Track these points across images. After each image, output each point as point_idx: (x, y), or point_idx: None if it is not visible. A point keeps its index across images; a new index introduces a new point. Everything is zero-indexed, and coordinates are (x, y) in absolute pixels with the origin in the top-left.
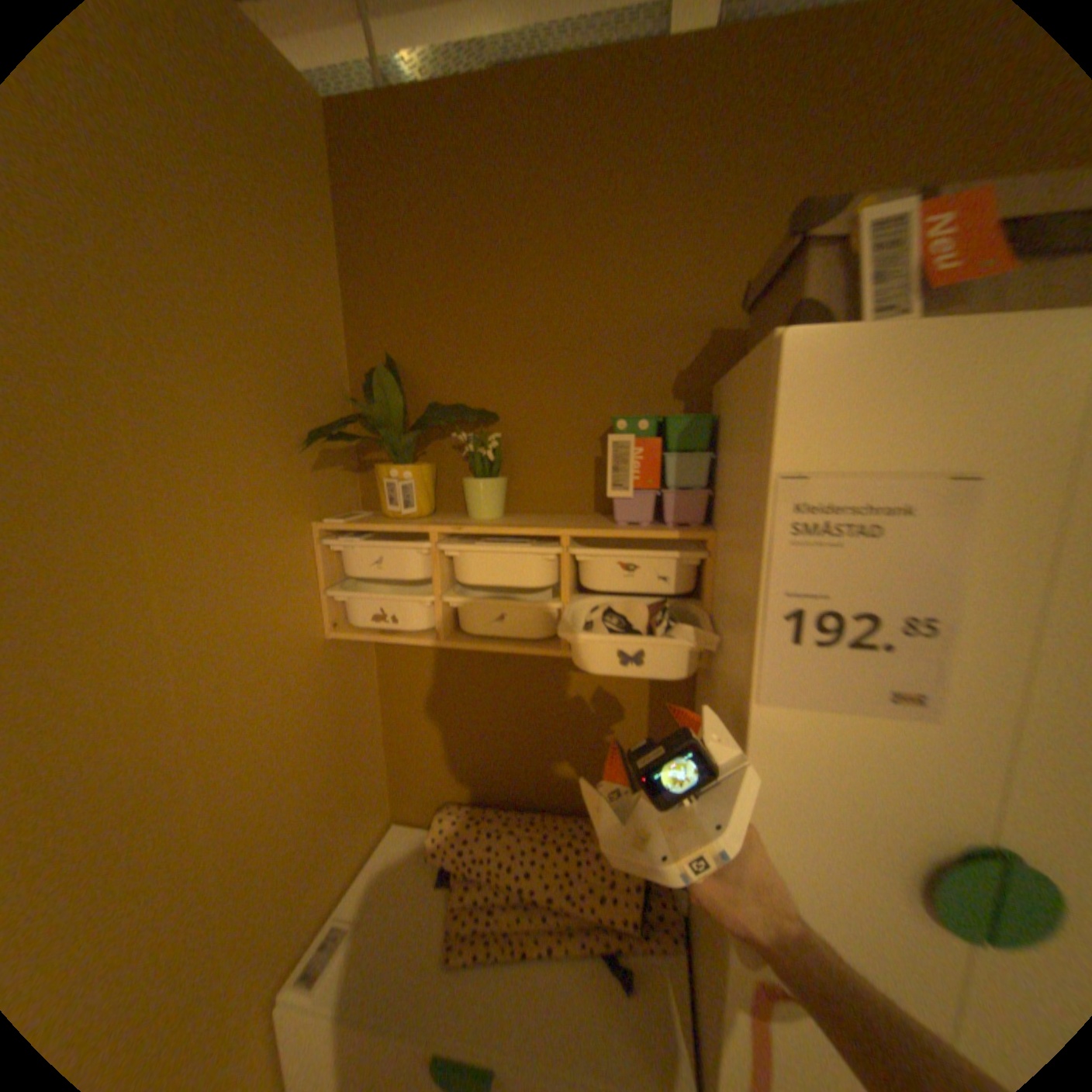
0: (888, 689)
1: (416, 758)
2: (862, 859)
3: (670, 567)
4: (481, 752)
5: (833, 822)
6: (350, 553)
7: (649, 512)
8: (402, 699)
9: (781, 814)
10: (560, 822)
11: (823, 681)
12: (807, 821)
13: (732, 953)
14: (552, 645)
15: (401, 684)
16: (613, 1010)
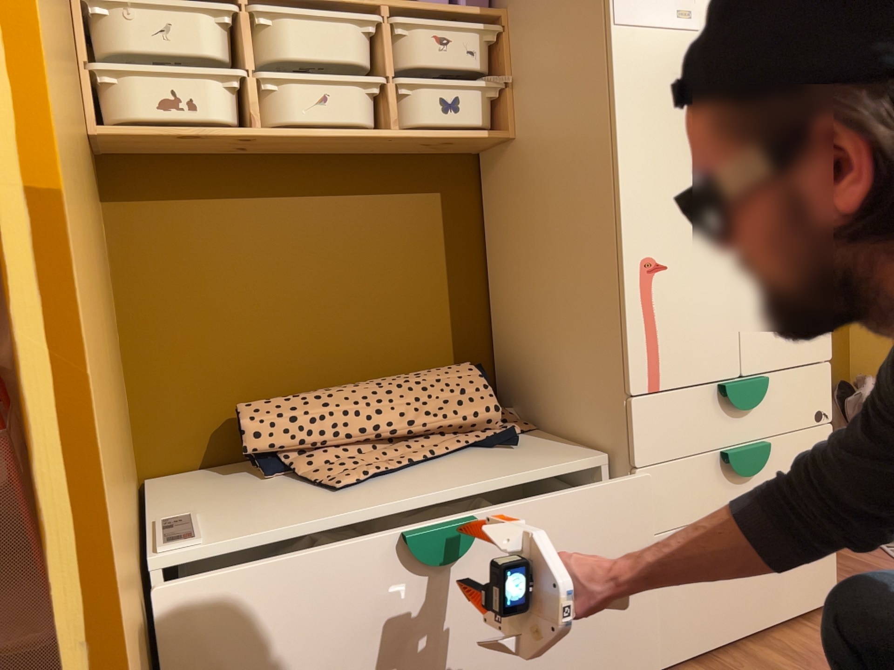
0: (673, 9)
1: (178, 367)
2: (679, 138)
3: (477, 39)
4: (269, 334)
5: (662, 112)
6: (128, 16)
7: (446, 0)
8: (151, 282)
9: (636, 112)
10: (384, 377)
11: (644, 6)
12: (650, 114)
13: (623, 242)
14: (380, 127)
15: (148, 259)
16: (511, 455)
